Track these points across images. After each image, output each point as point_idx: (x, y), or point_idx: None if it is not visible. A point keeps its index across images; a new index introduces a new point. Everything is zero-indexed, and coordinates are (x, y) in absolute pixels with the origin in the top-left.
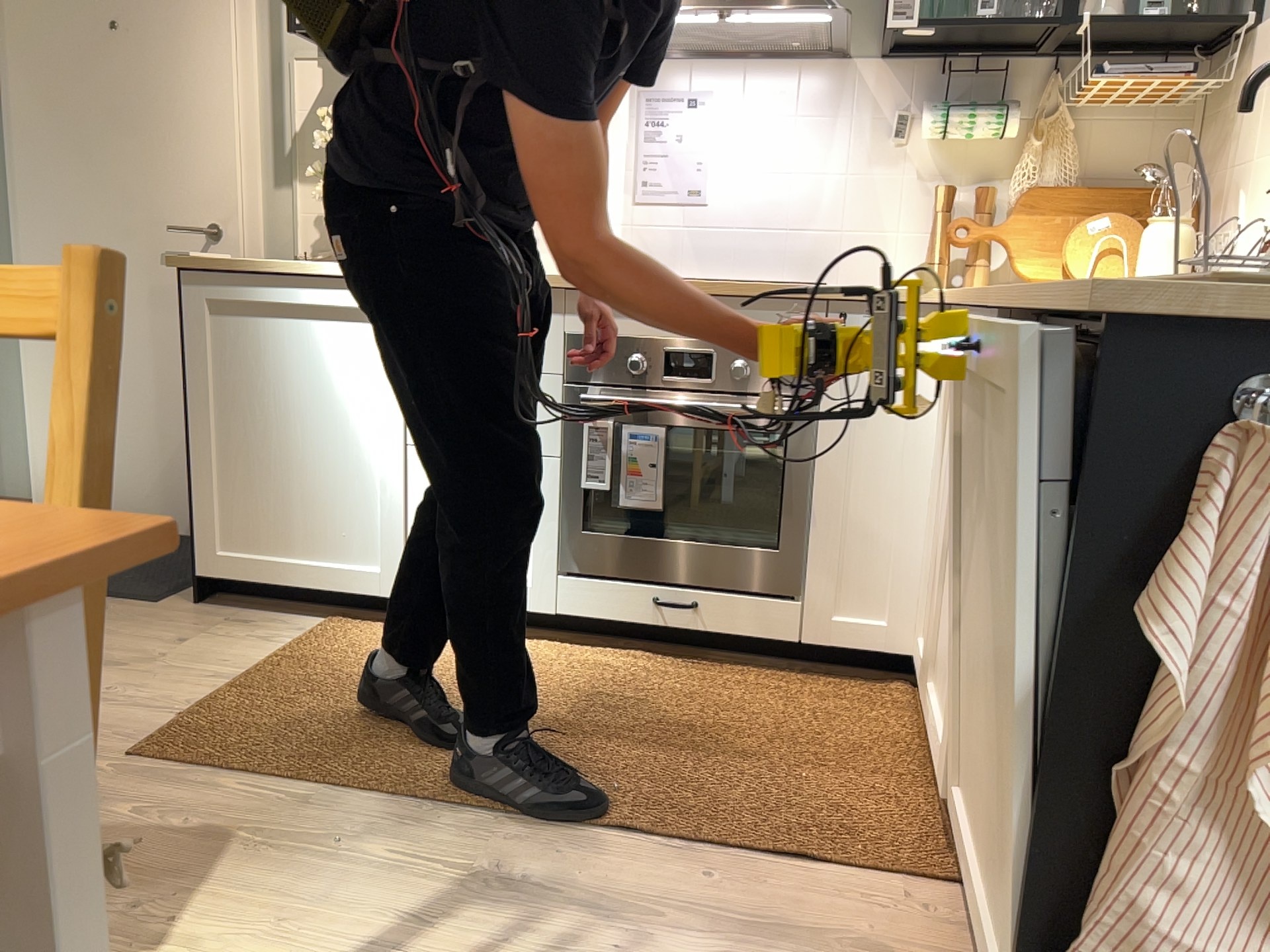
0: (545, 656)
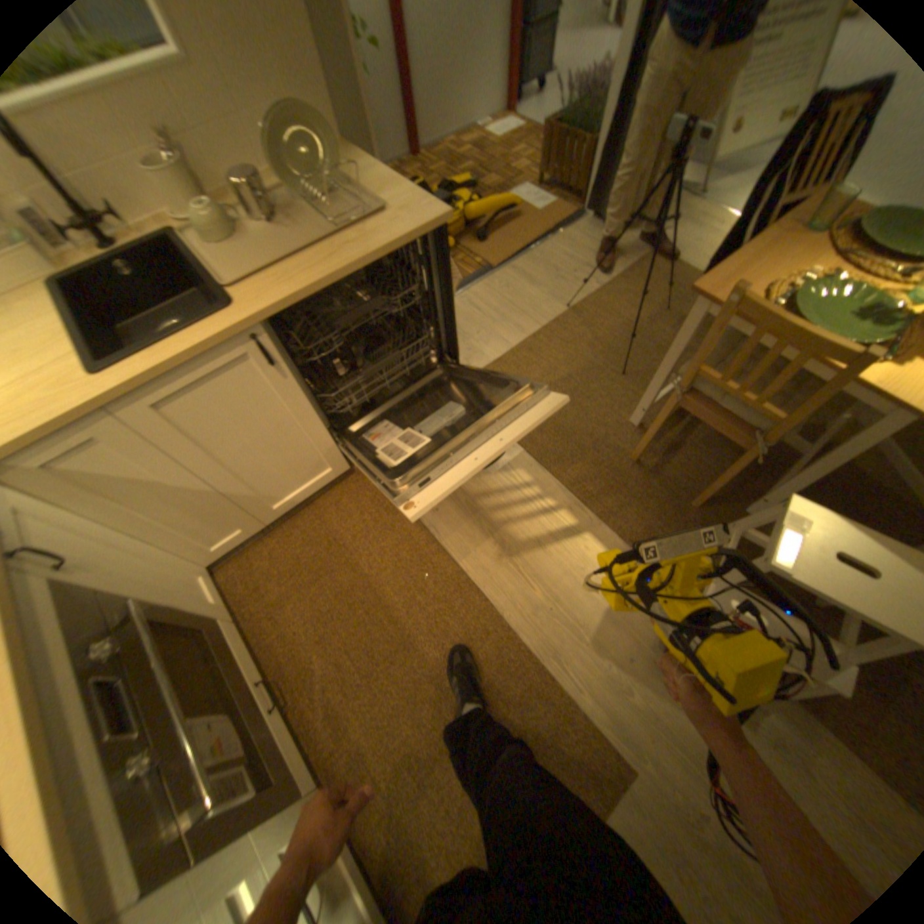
0: (341, 774)
